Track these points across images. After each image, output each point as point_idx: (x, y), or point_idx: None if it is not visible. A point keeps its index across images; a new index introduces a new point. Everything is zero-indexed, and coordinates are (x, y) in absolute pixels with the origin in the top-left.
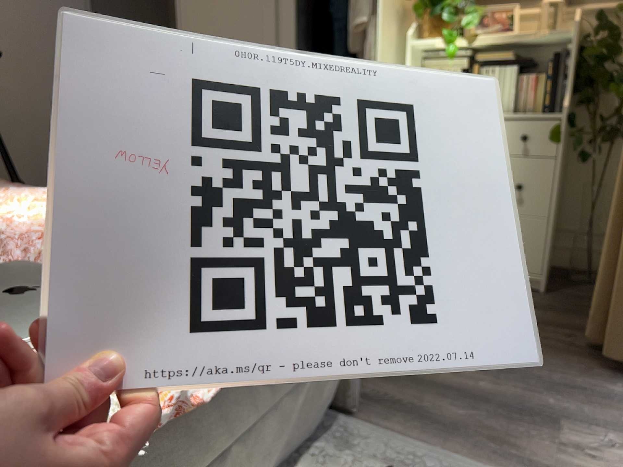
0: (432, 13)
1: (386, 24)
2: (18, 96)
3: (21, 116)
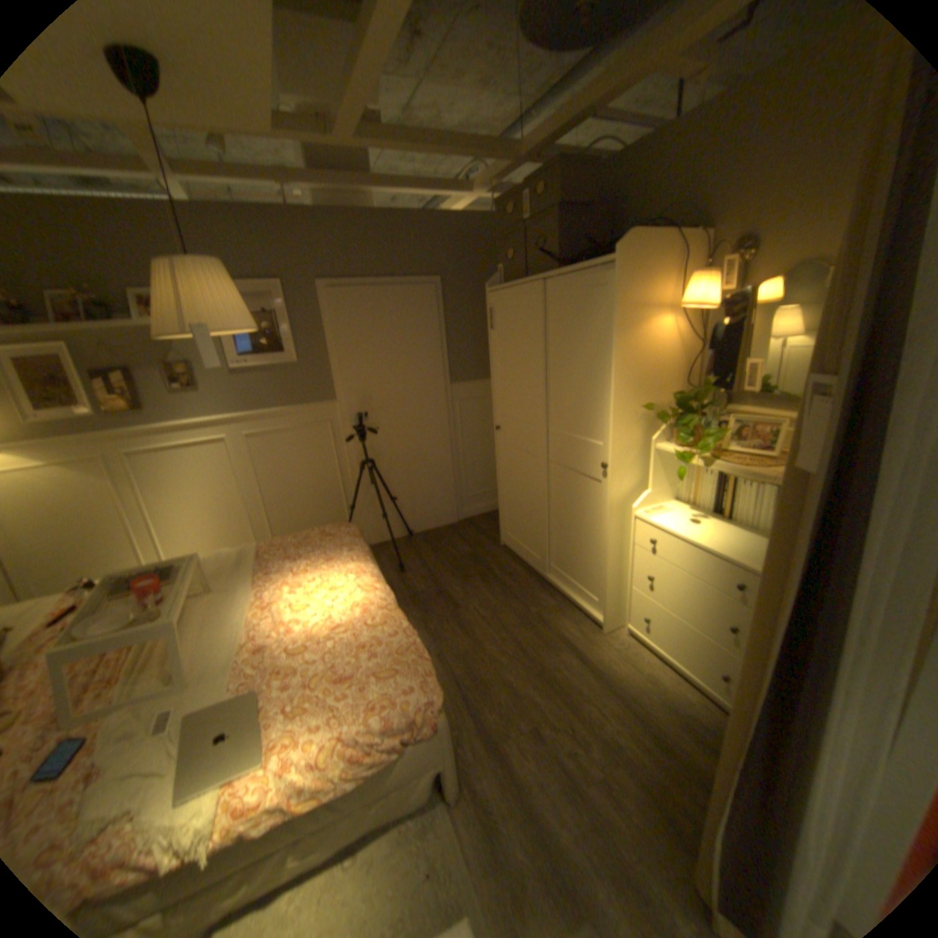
0: (676, 426)
1: (622, 438)
2: (398, 444)
3: (400, 456)
